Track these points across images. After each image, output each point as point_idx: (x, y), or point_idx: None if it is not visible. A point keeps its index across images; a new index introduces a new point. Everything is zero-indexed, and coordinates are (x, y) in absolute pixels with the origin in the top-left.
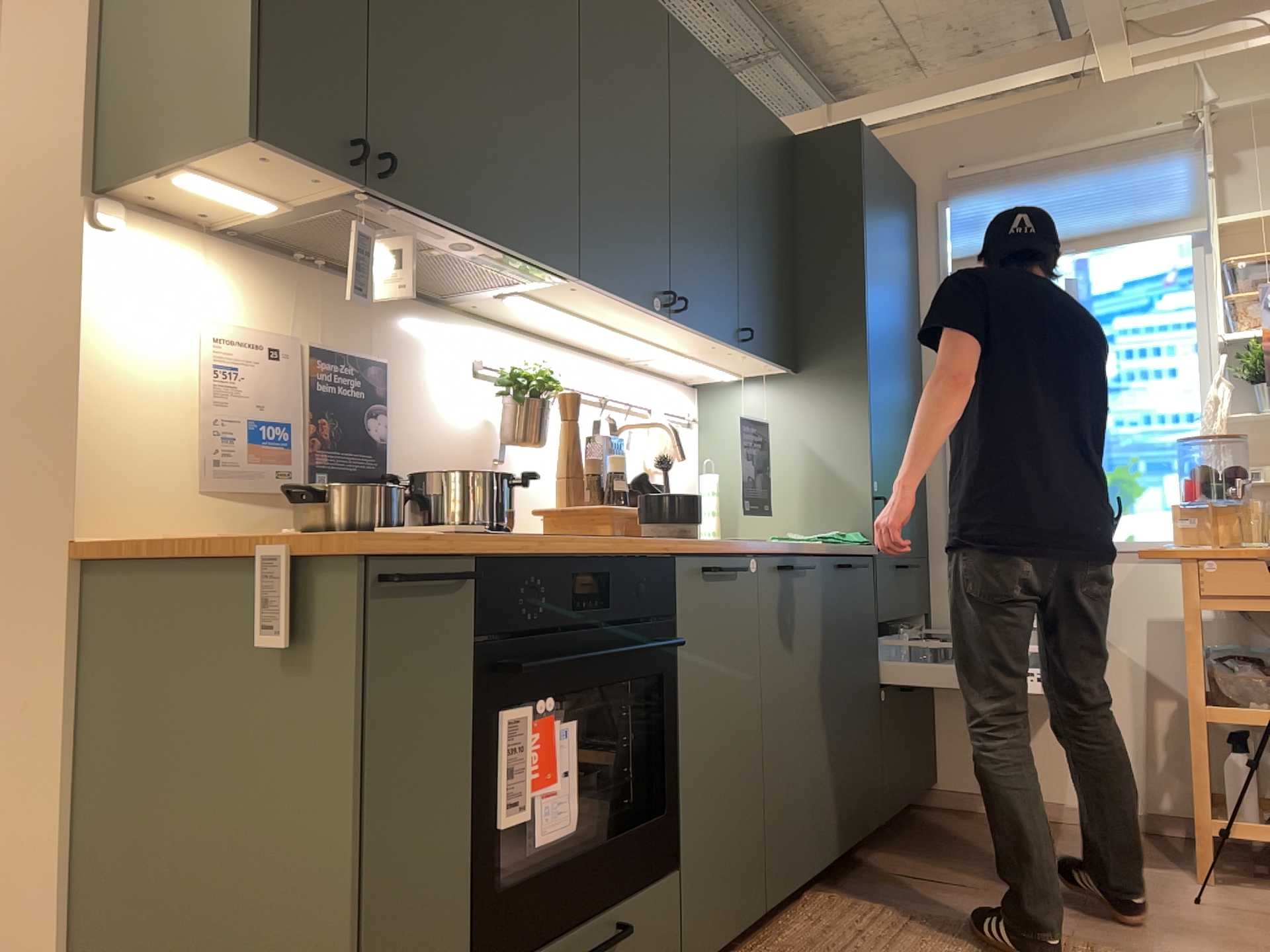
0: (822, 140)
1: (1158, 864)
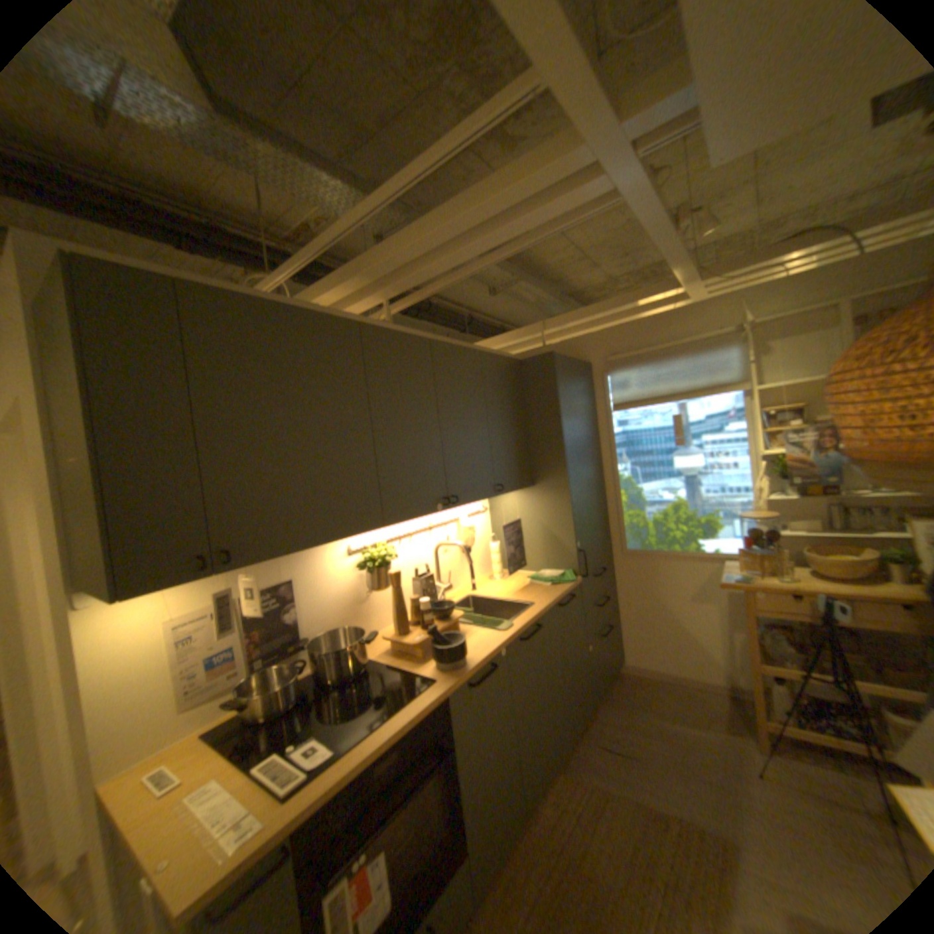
0: (534, 362)
1: (737, 733)
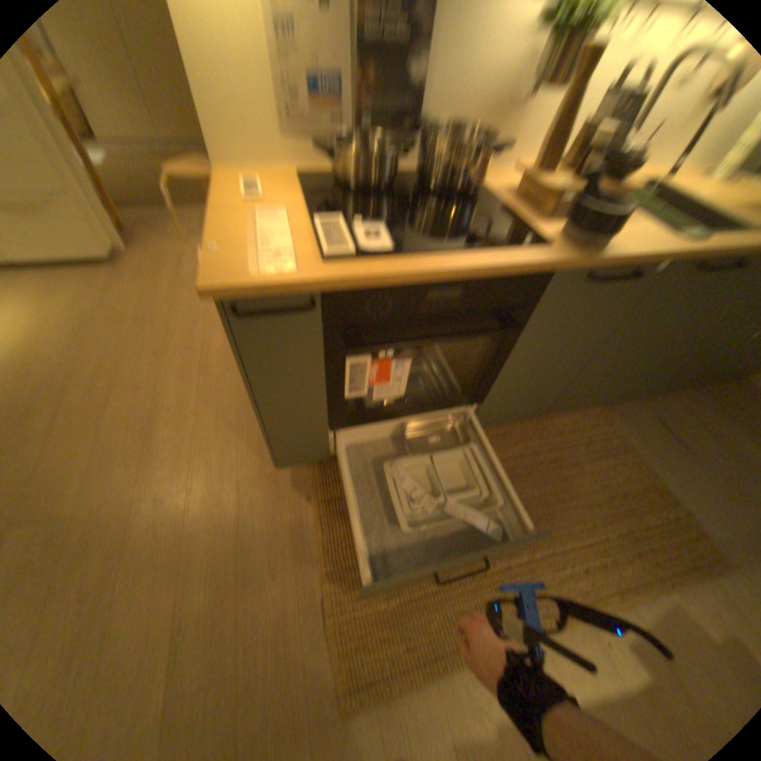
0: None
1: None
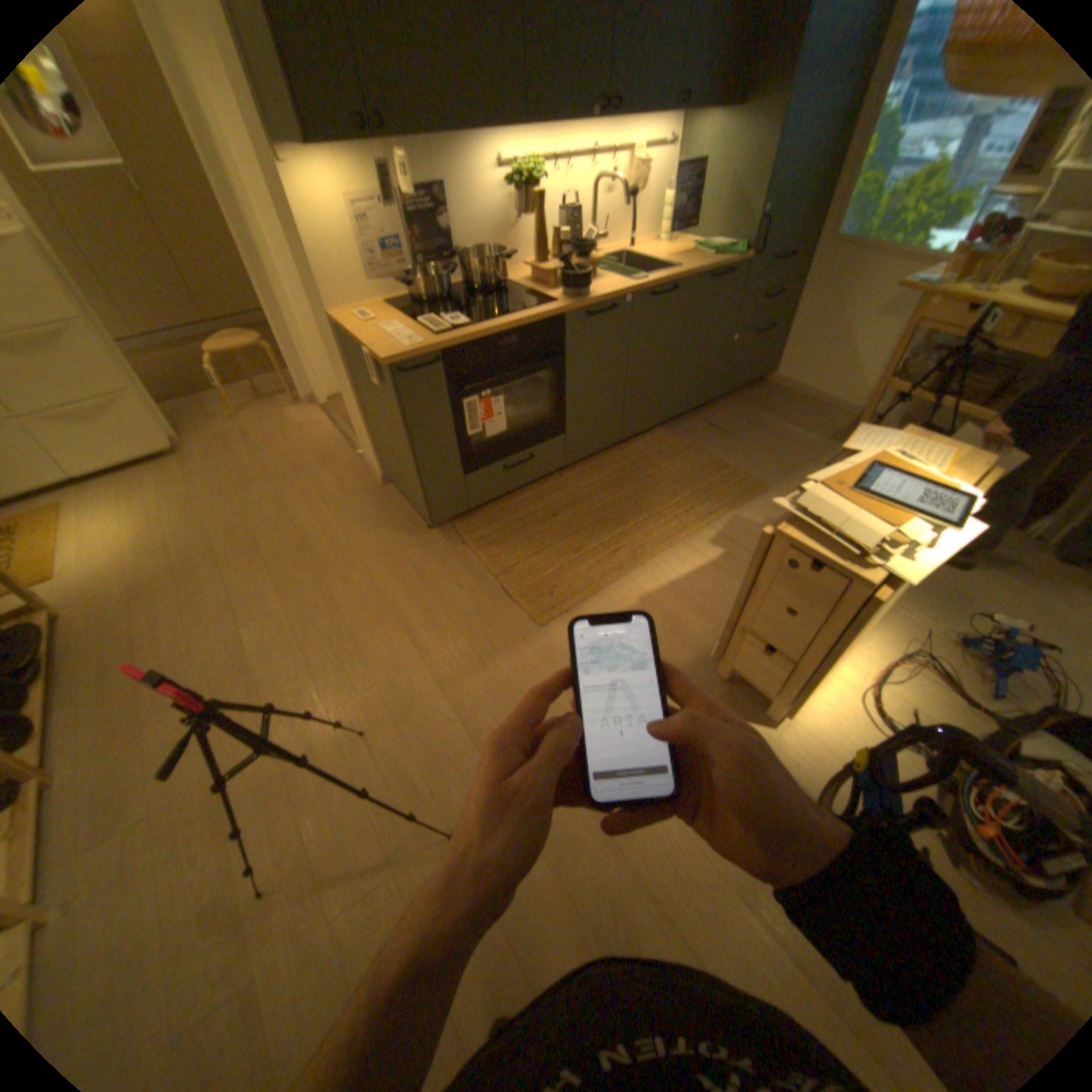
0: None
1: (836, 440)
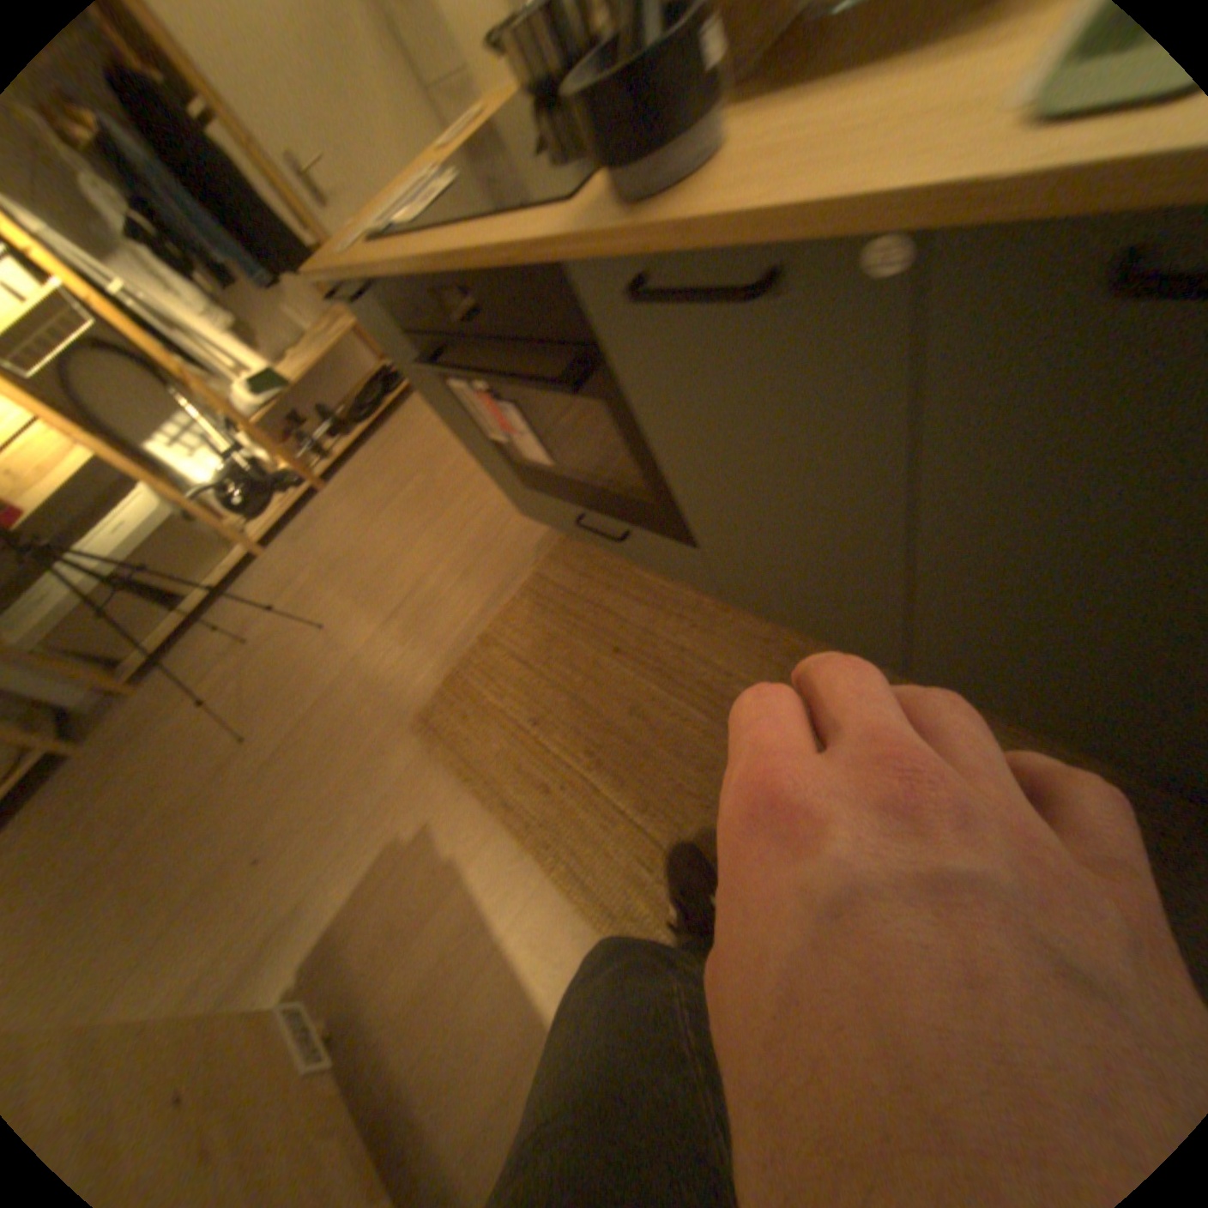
0: None
1: None
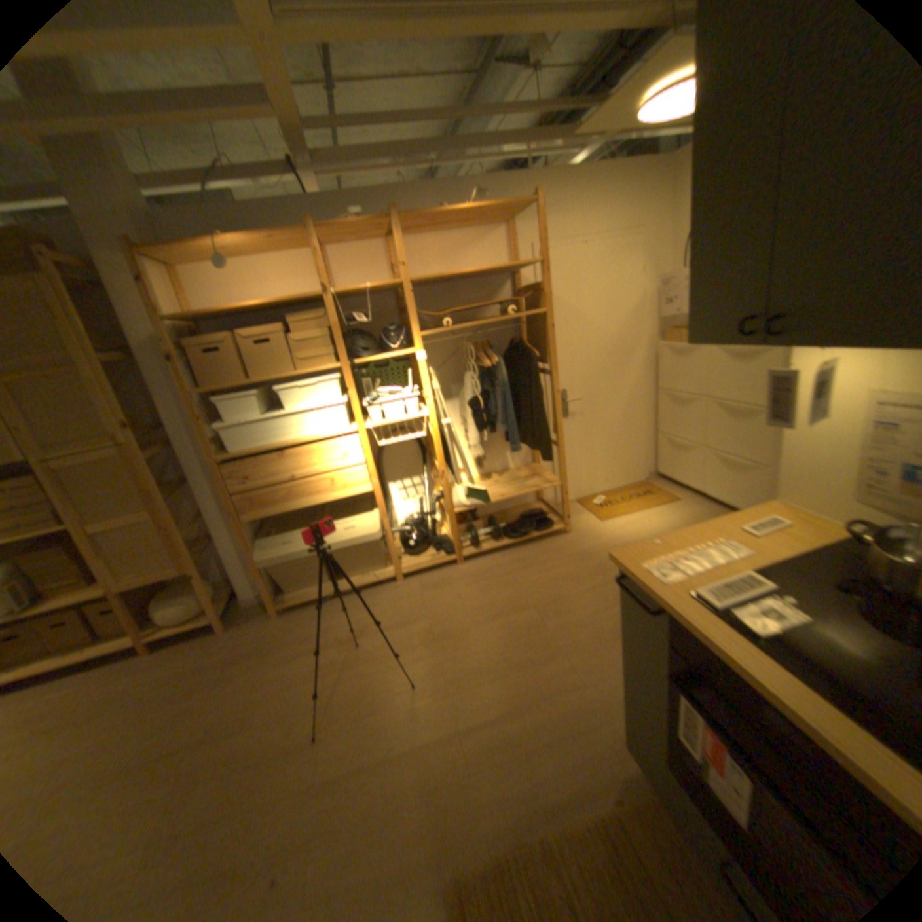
0: None
1: None
